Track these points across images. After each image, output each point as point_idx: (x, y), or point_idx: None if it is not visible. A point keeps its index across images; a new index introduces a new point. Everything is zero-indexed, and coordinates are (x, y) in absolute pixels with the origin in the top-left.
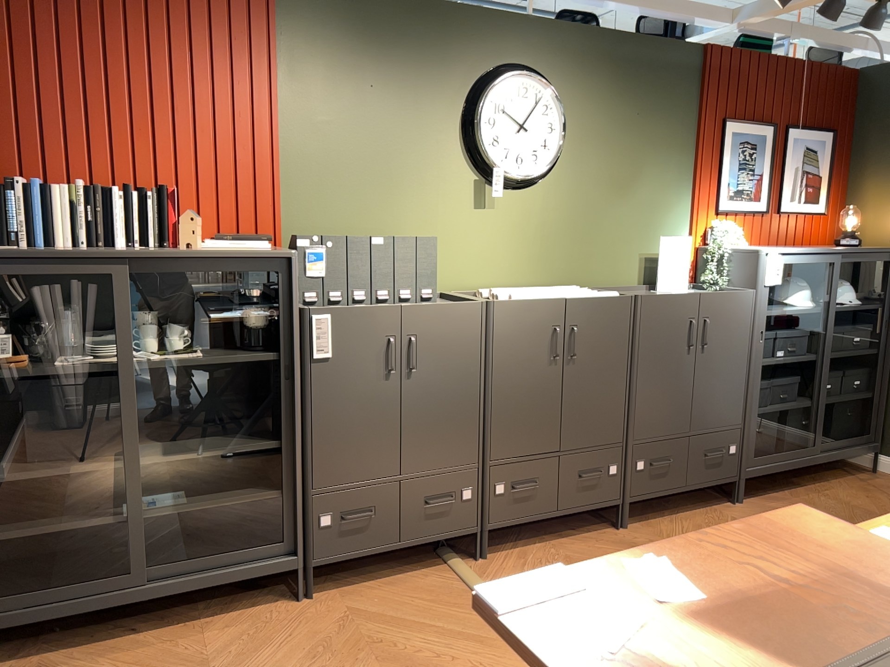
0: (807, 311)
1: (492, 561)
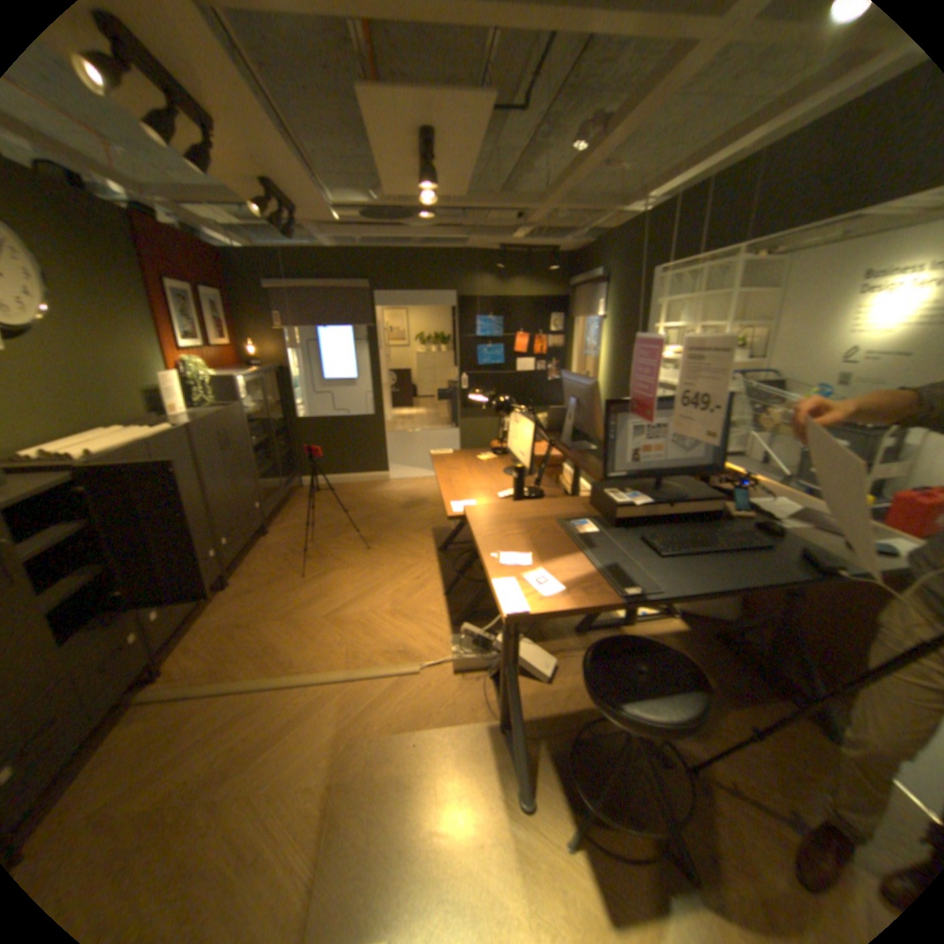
0: (261, 409)
1: (170, 671)
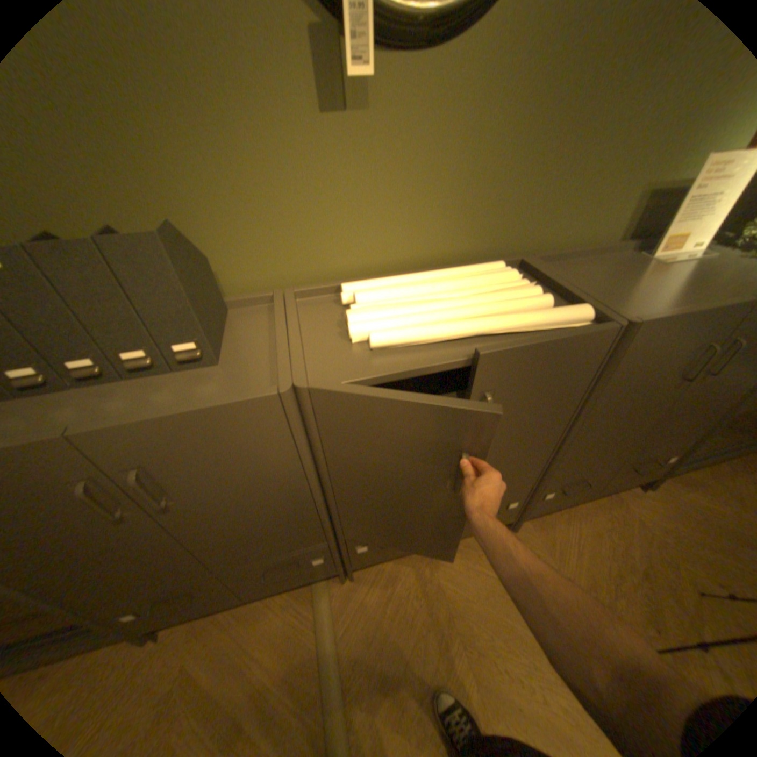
0: None
1: (360, 583)
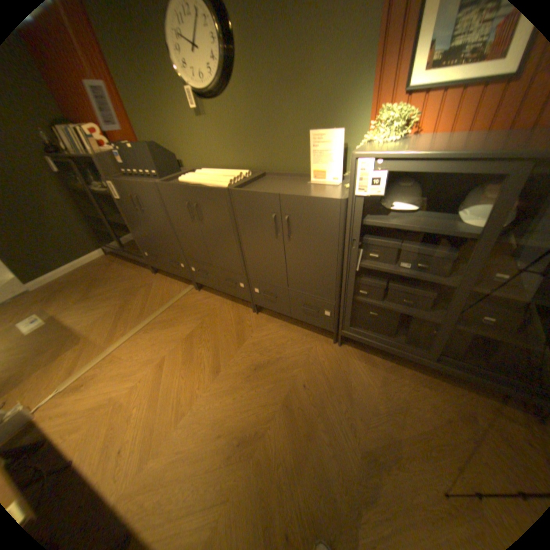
0: (448, 232)
1: (199, 293)
